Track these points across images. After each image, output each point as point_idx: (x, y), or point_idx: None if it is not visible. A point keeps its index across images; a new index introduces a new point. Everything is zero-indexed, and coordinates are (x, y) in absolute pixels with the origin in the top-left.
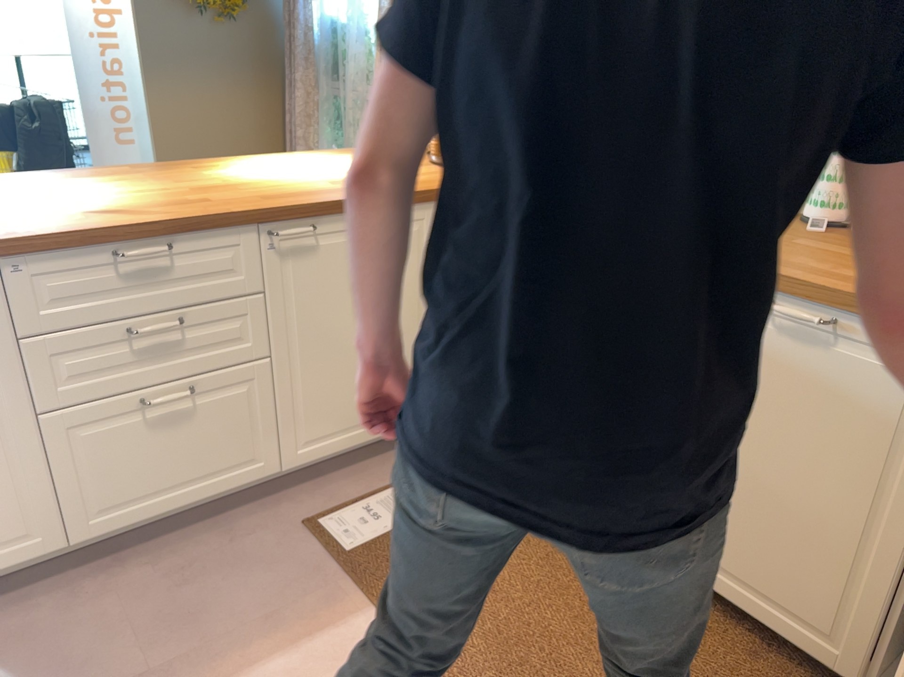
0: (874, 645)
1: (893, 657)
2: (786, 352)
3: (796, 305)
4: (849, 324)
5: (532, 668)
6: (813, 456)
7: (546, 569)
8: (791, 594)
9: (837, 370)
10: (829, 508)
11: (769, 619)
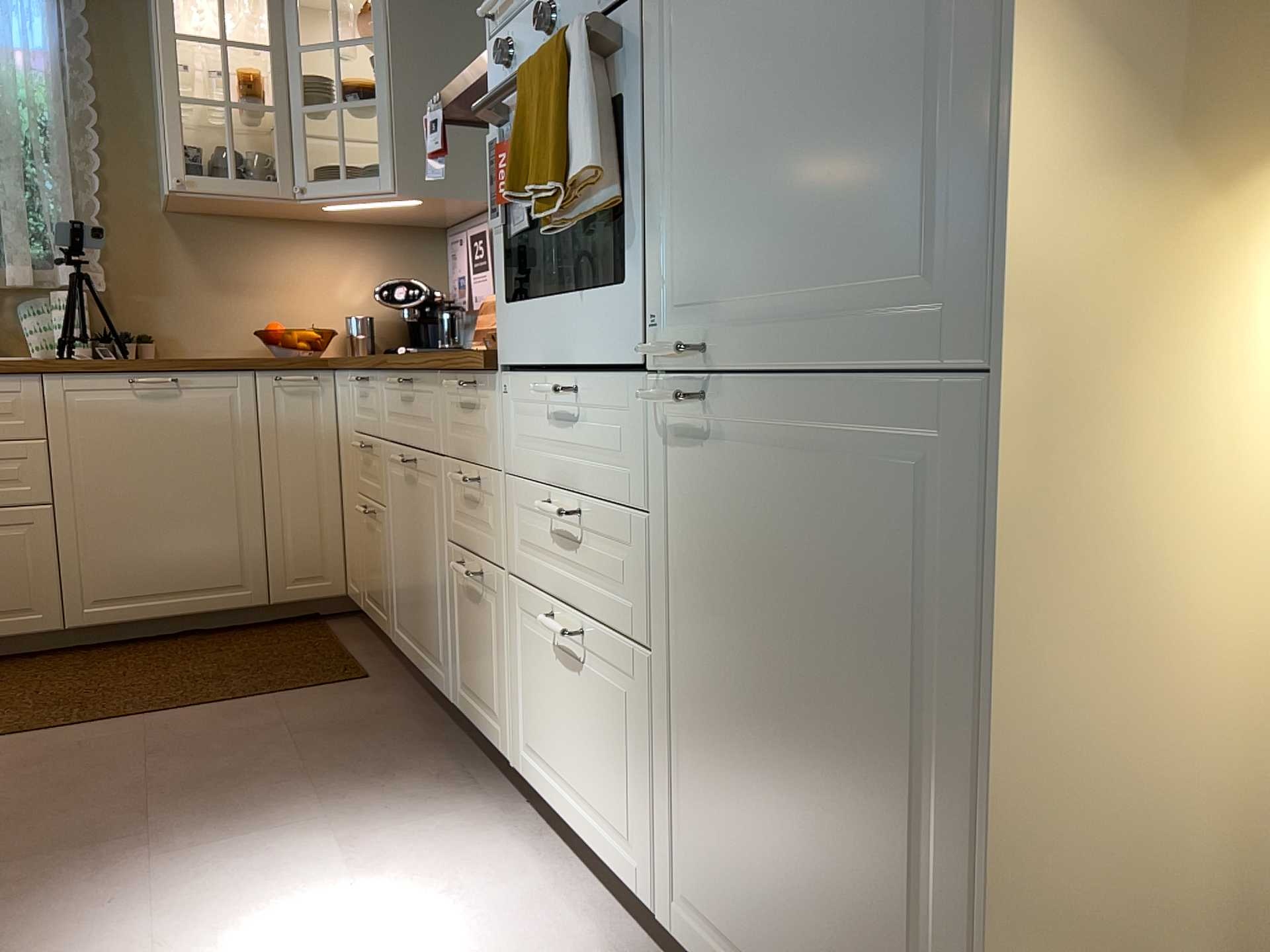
0: (264, 568)
1: (276, 567)
2: (150, 409)
3: (147, 376)
4: (184, 378)
5: (94, 699)
6: (190, 470)
7: (11, 685)
8: (208, 574)
9: (186, 408)
10: (211, 499)
11: (200, 604)
